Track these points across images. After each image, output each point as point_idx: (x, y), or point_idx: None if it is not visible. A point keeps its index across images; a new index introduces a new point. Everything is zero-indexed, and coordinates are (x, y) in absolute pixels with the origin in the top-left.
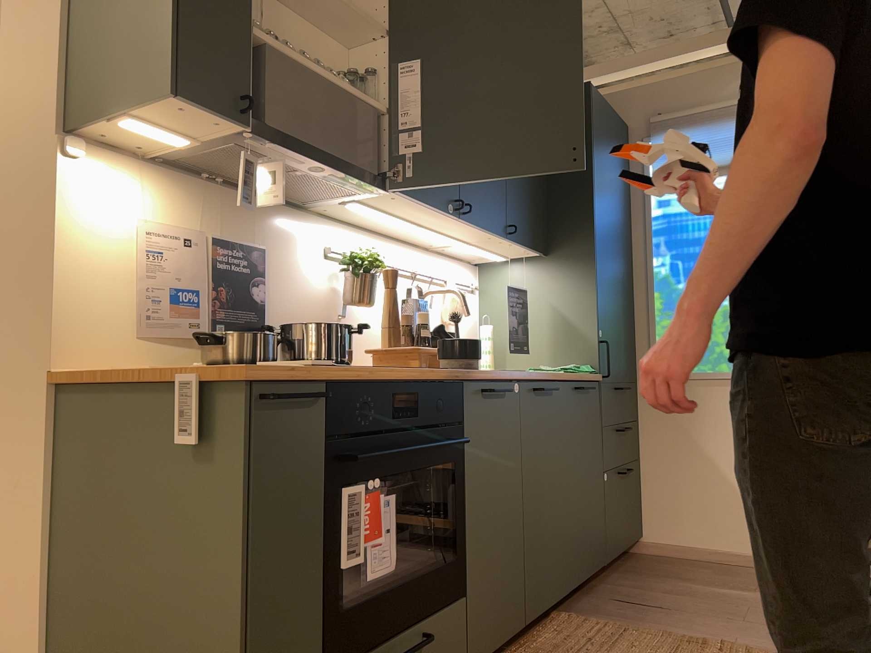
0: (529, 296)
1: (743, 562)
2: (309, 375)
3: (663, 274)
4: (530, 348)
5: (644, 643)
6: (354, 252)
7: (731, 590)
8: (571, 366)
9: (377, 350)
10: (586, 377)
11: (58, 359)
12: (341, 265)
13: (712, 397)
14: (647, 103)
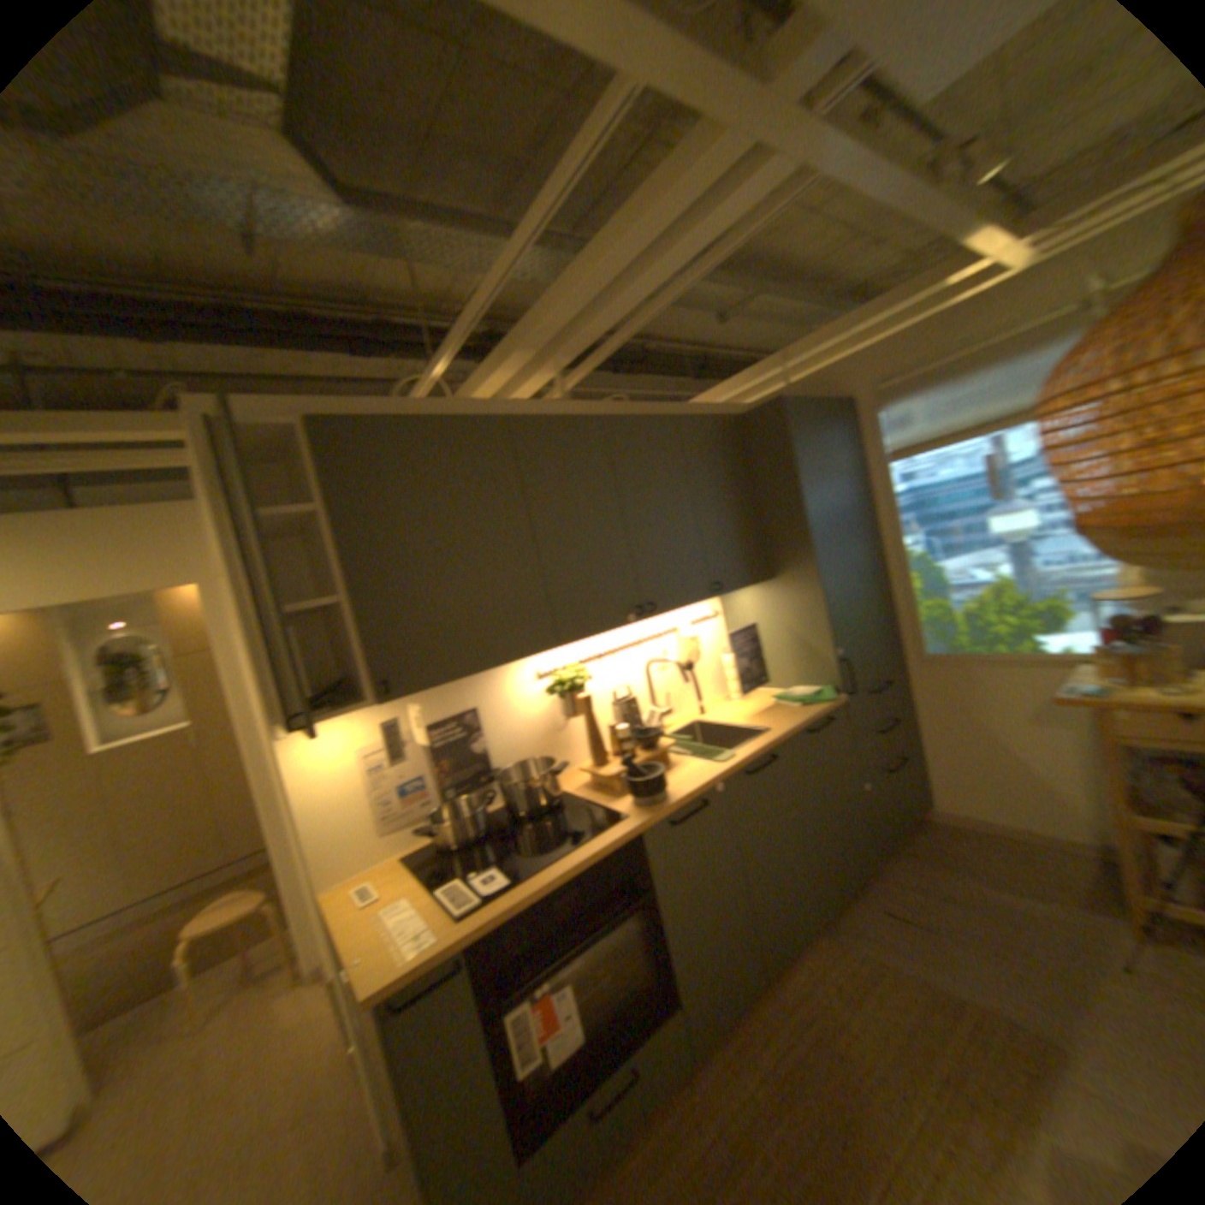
0: (765, 618)
1: (1050, 846)
2: (441, 958)
3: (918, 552)
4: (775, 666)
5: (894, 1004)
6: (560, 673)
7: (1021, 902)
8: (811, 693)
9: (587, 771)
10: (823, 710)
11: (321, 885)
12: (550, 690)
13: (992, 680)
14: (872, 365)
